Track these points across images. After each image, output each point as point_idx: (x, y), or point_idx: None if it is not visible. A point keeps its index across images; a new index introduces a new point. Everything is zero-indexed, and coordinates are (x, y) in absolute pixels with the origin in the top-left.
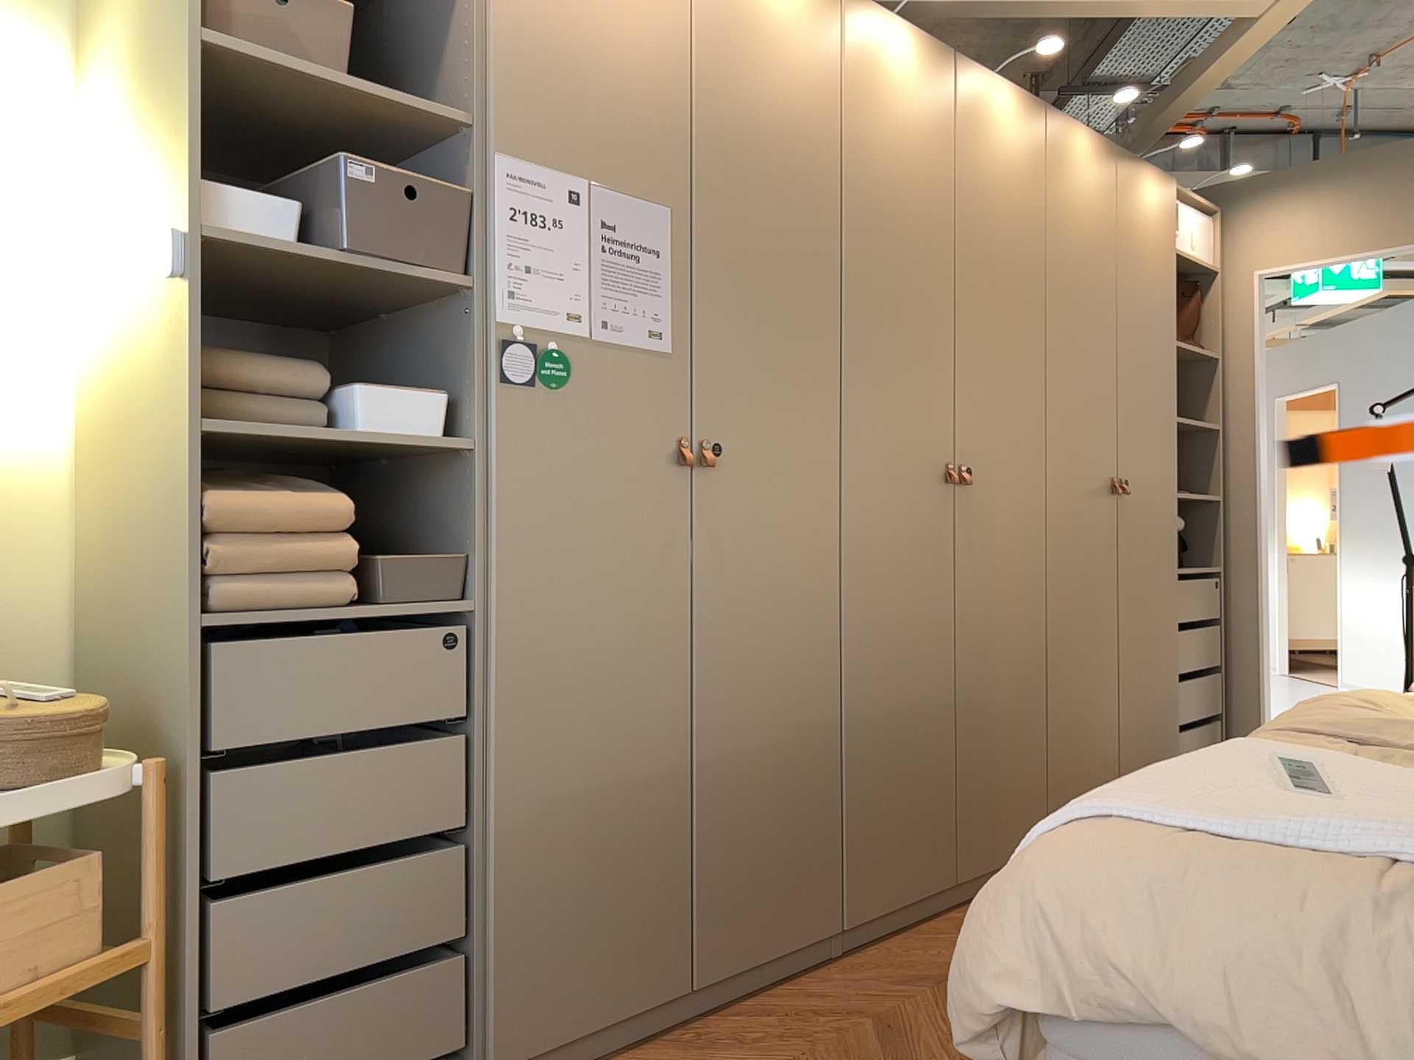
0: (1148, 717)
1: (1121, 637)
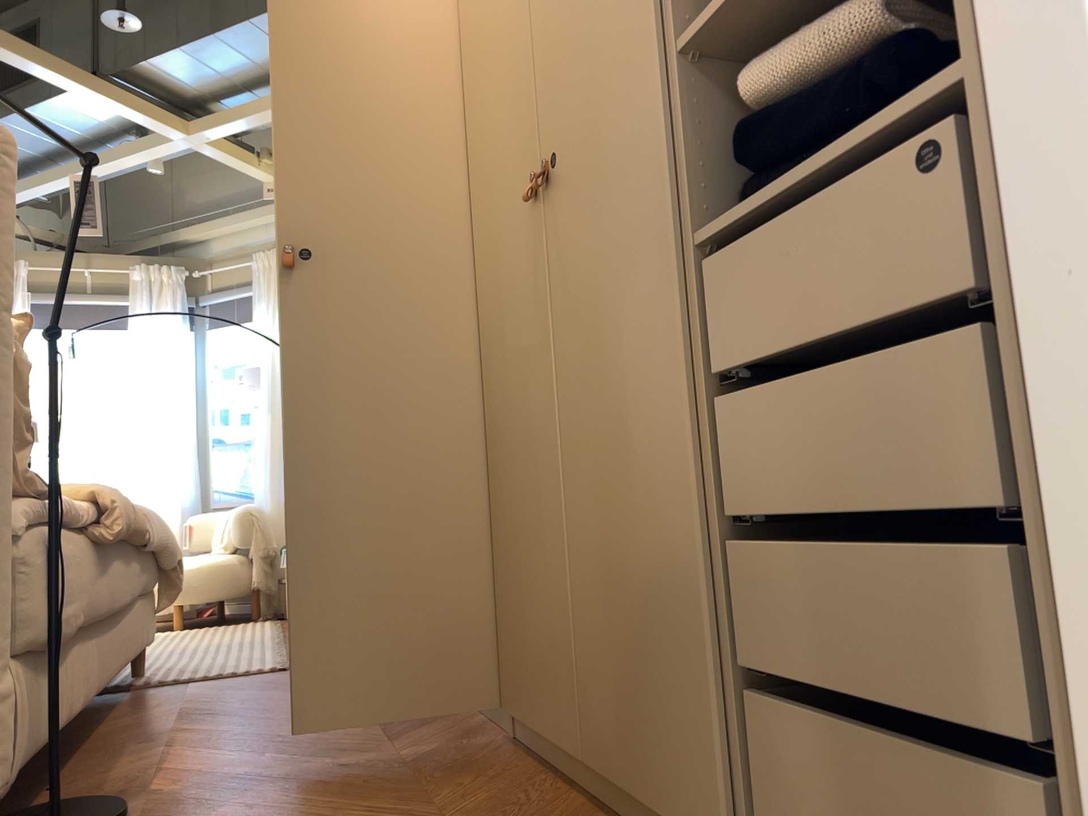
0: (616, 588)
1: (563, 430)
